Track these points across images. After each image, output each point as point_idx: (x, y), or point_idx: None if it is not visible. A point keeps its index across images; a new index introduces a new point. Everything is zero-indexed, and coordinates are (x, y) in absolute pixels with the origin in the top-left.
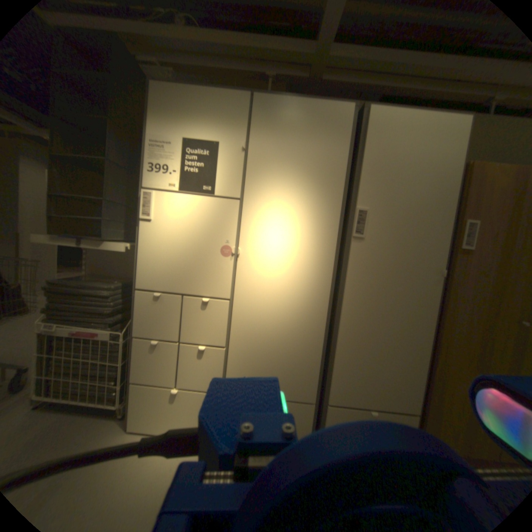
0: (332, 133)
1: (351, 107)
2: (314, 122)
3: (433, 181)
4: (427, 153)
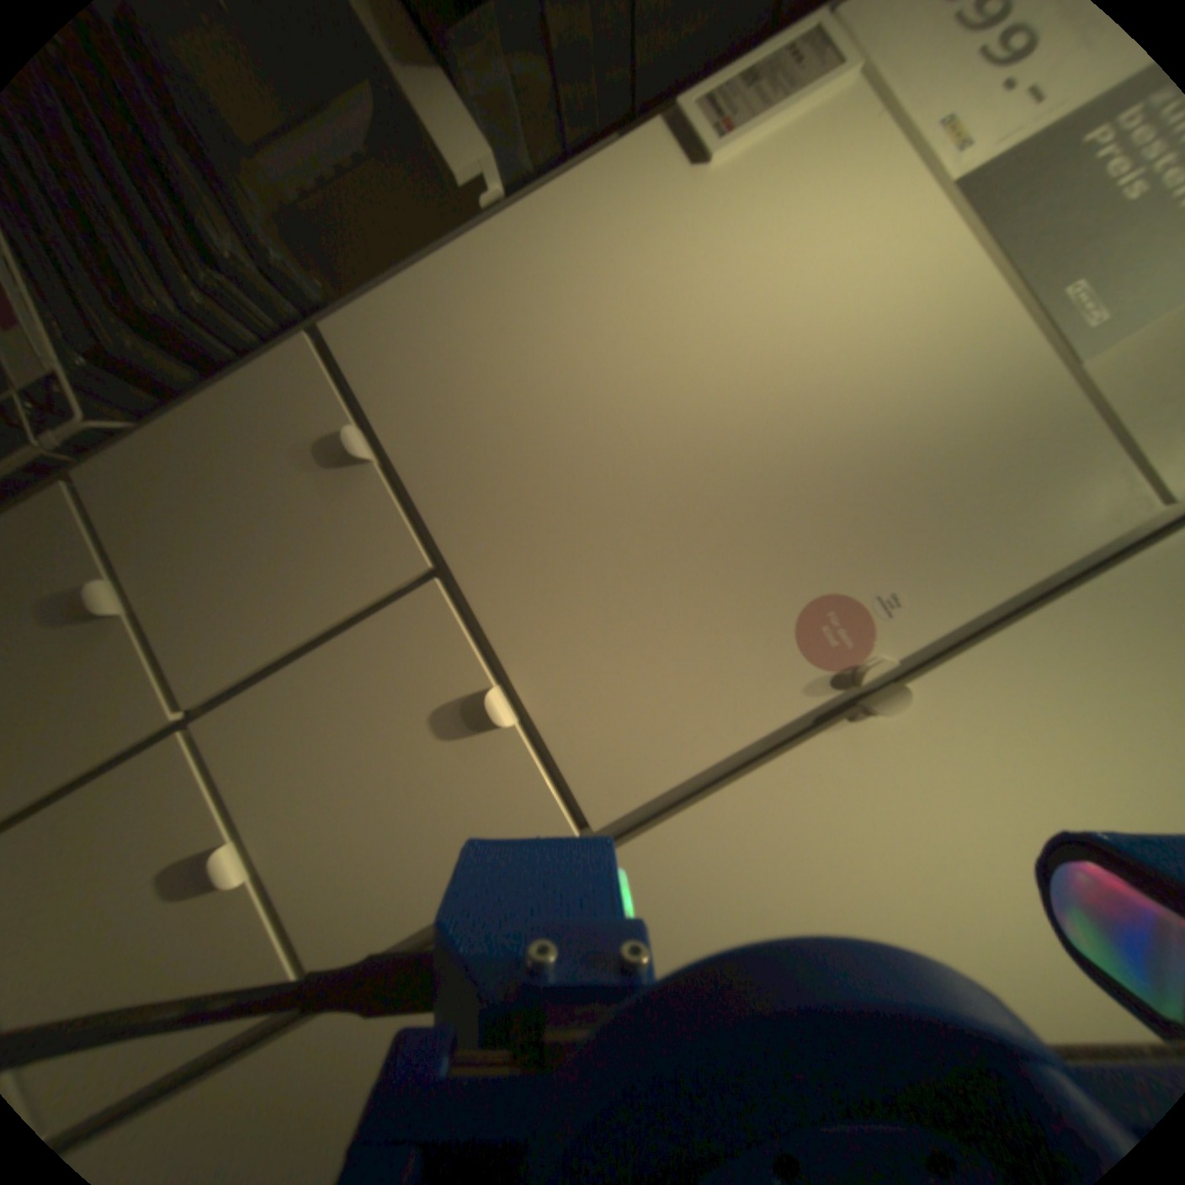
0: None
1: None
2: None
3: None
4: None
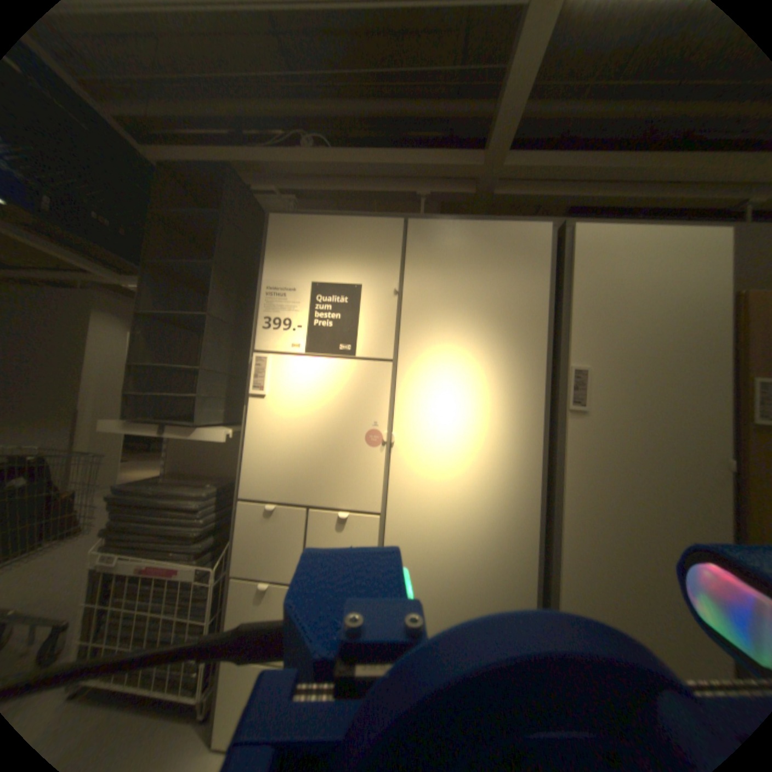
0: (523, 264)
1: (546, 228)
2: (495, 251)
3: (686, 322)
4: (671, 282)
